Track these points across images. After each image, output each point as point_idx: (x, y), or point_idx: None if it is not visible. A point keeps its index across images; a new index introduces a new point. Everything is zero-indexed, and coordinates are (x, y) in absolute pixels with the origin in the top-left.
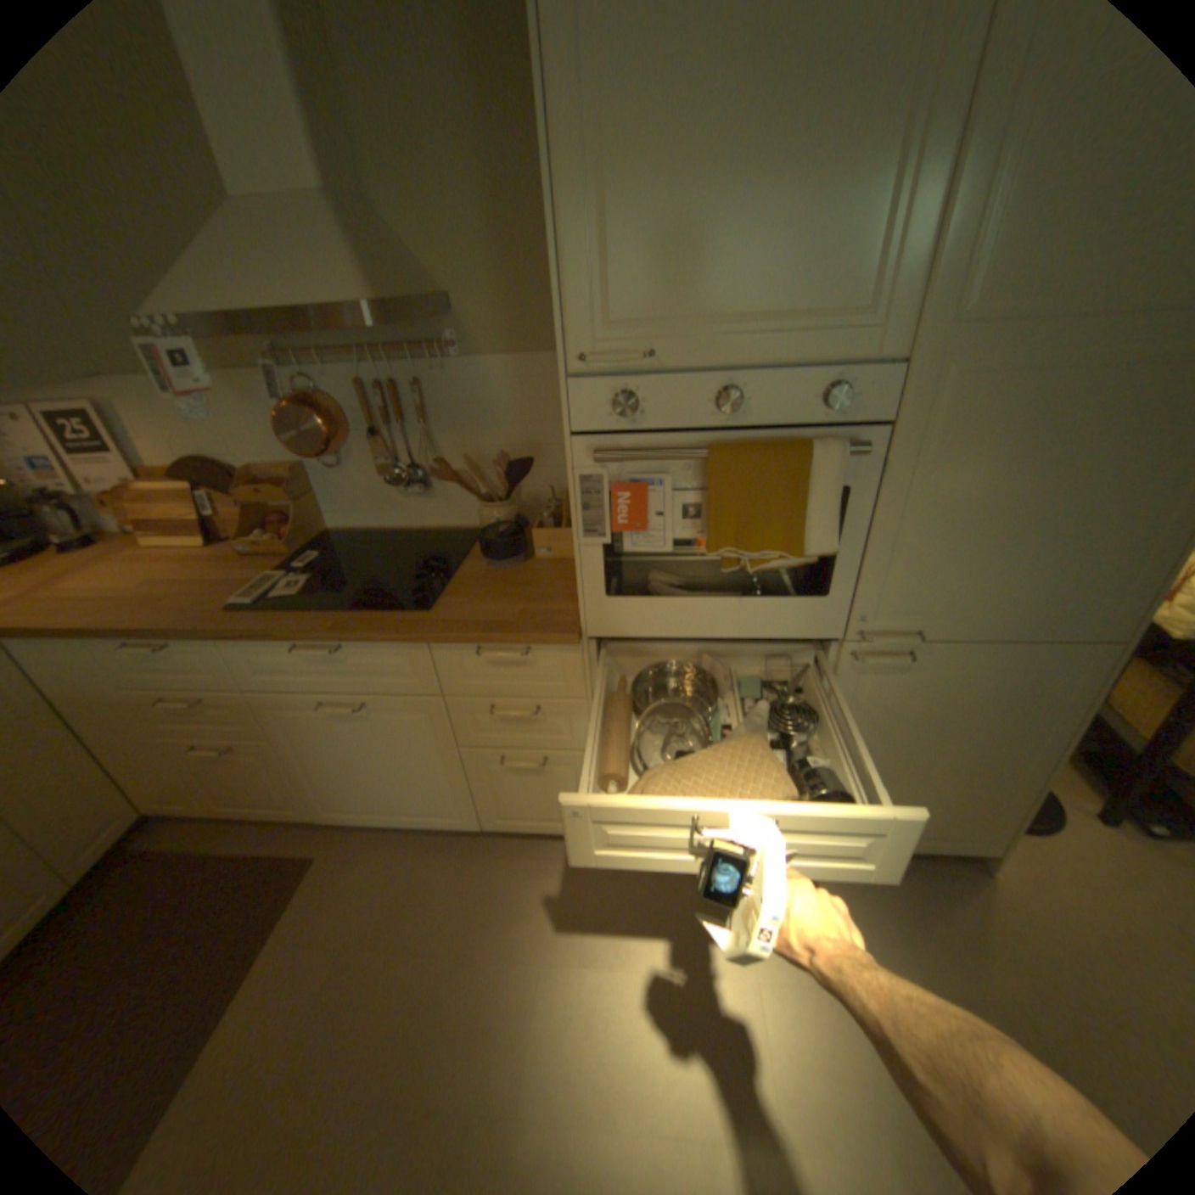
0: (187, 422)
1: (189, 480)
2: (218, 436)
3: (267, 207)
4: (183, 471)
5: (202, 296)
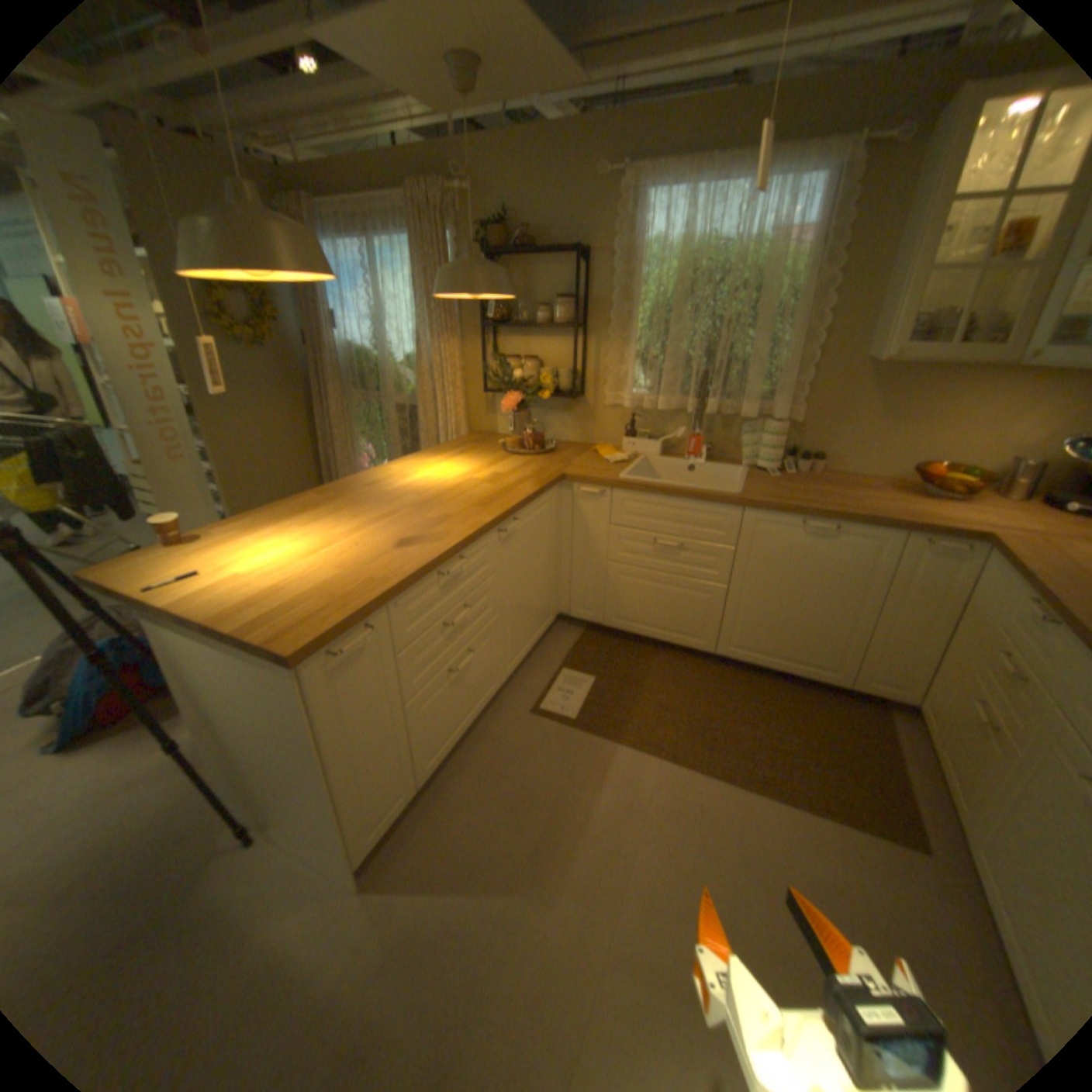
0: None
1: None
2: None
3: None
4: None
5: None
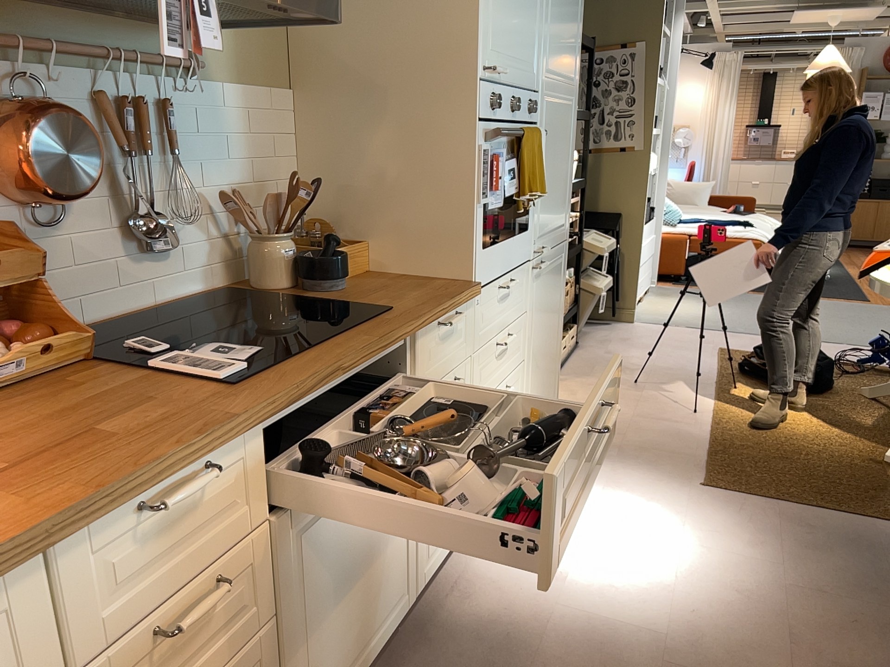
0: None
1: None
2: None
3: None
4: None
5: None
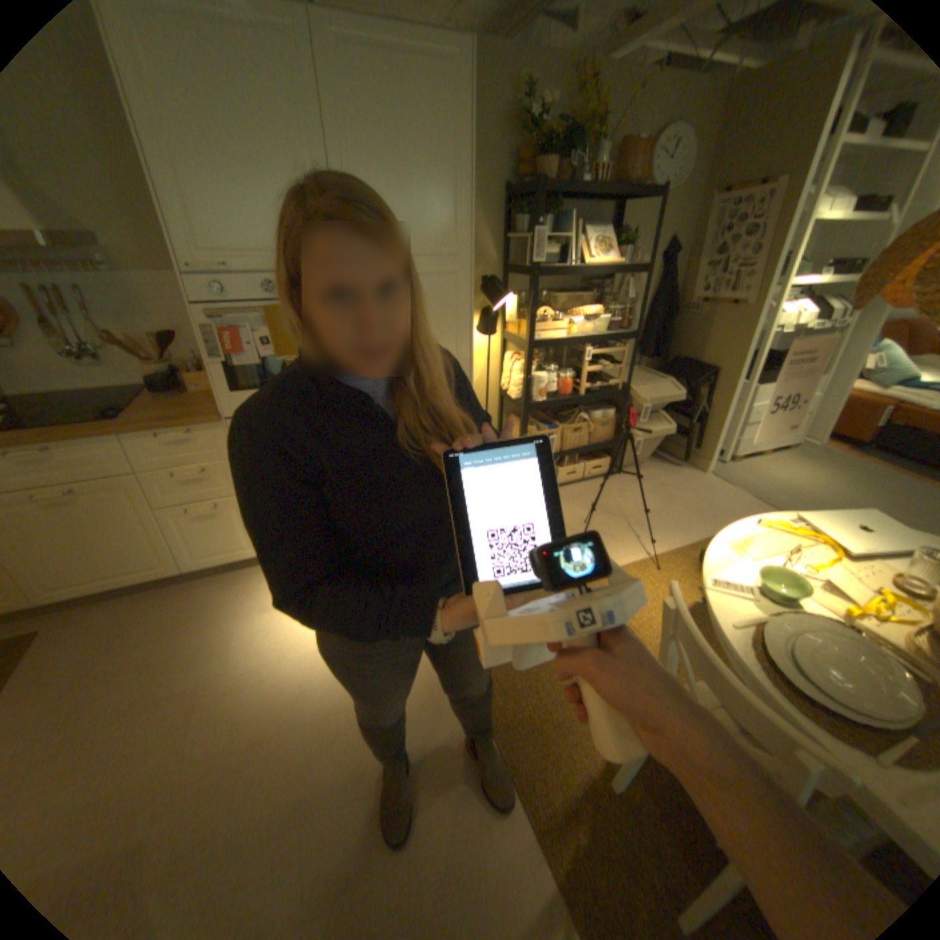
0: None
1: None
2: None
3: None
4: None
5: None
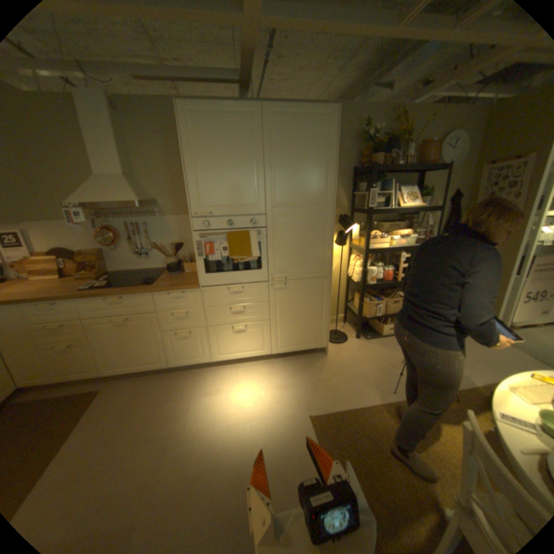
0: (57, 236)
1: (55, 256)
2: (69, 241)
3: (106, 178)
4: (53, 253)
5: (86, 199)
